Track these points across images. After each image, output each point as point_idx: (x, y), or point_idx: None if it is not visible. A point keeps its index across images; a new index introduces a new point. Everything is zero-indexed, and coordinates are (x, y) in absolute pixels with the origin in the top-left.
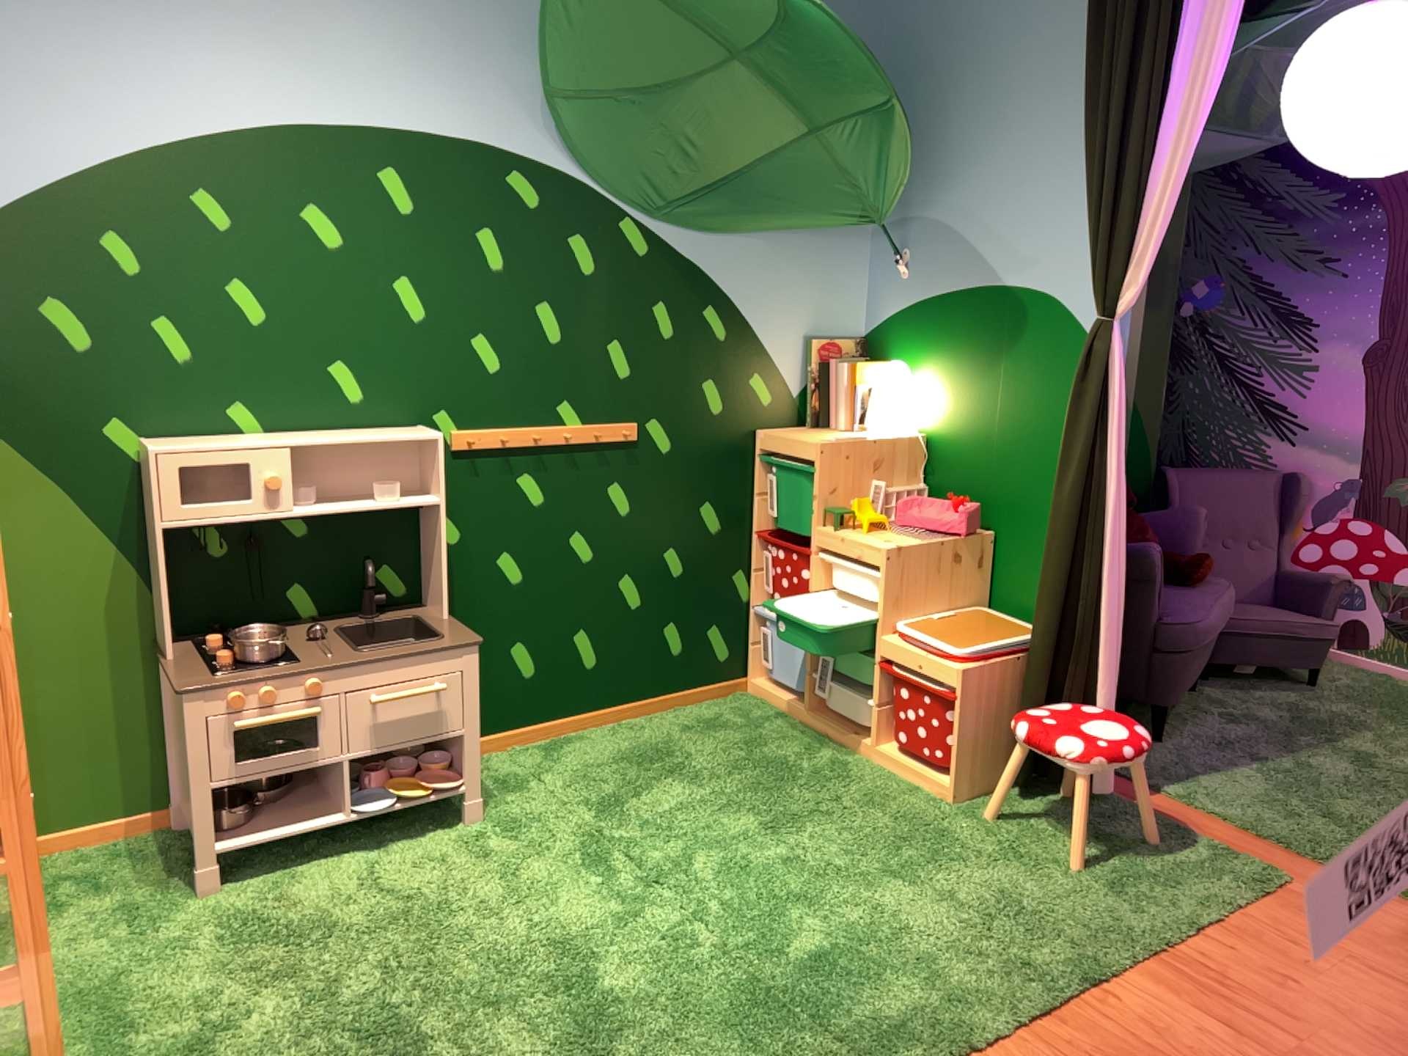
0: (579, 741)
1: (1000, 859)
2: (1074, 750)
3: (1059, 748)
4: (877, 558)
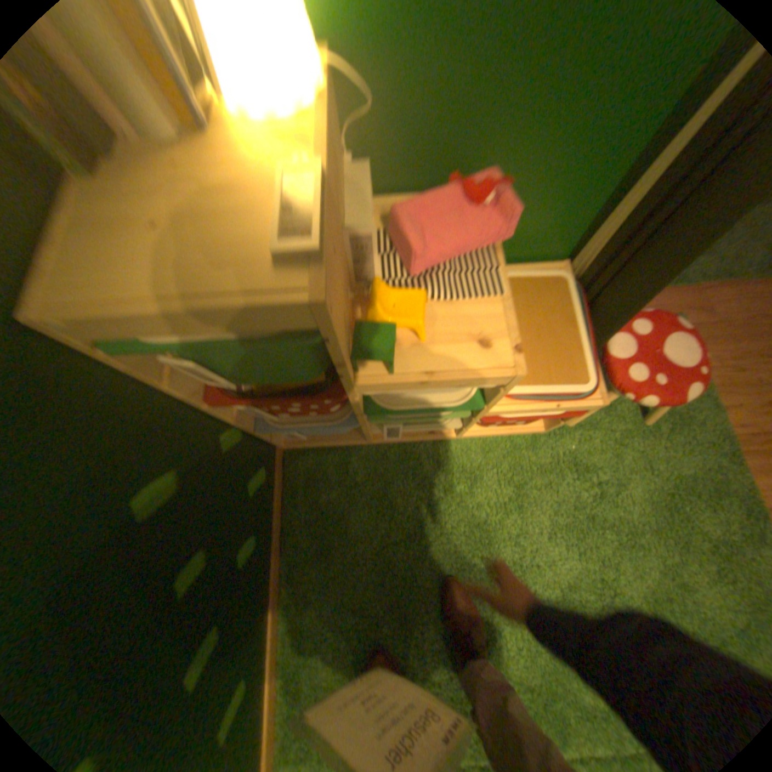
0: (295, 681)
1: (621, 458)
2: (699, 393)
3: (692, 402)
4: (498, 379)
